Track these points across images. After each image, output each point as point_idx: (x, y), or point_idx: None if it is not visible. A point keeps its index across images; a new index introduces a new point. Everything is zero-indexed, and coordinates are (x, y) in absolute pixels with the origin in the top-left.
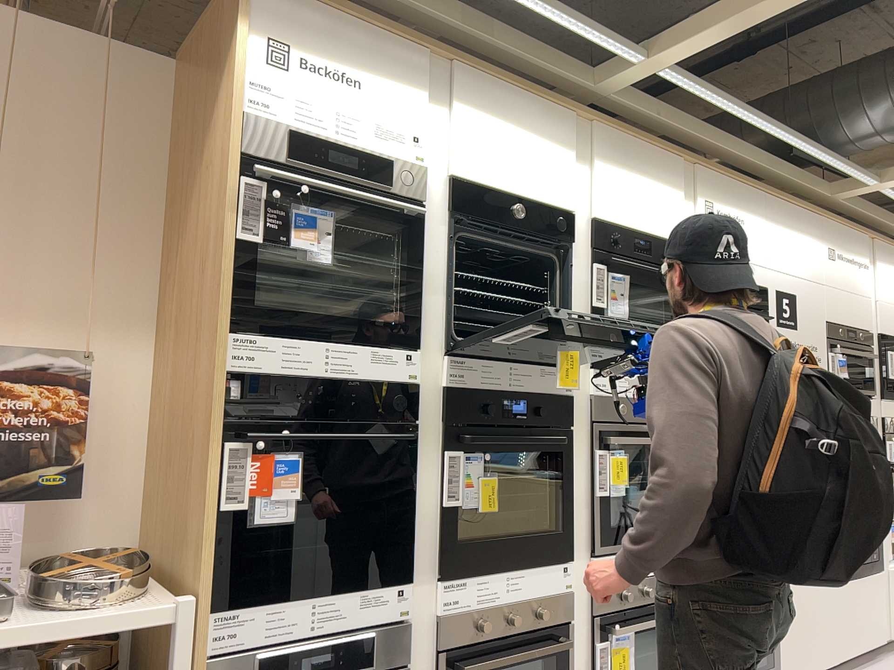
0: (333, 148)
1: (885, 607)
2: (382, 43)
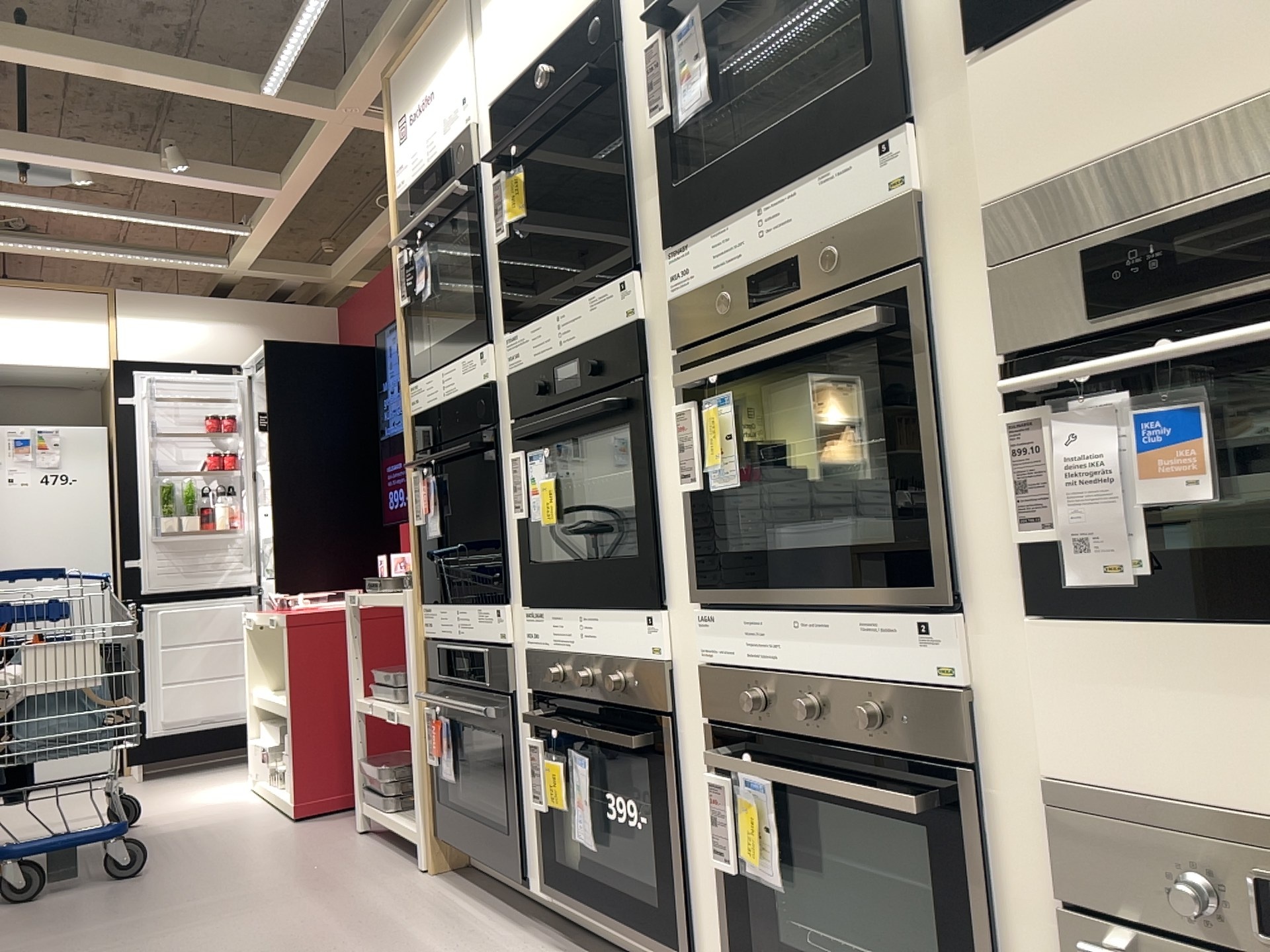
0: (423, 179)
1: None
2: (436, 30)
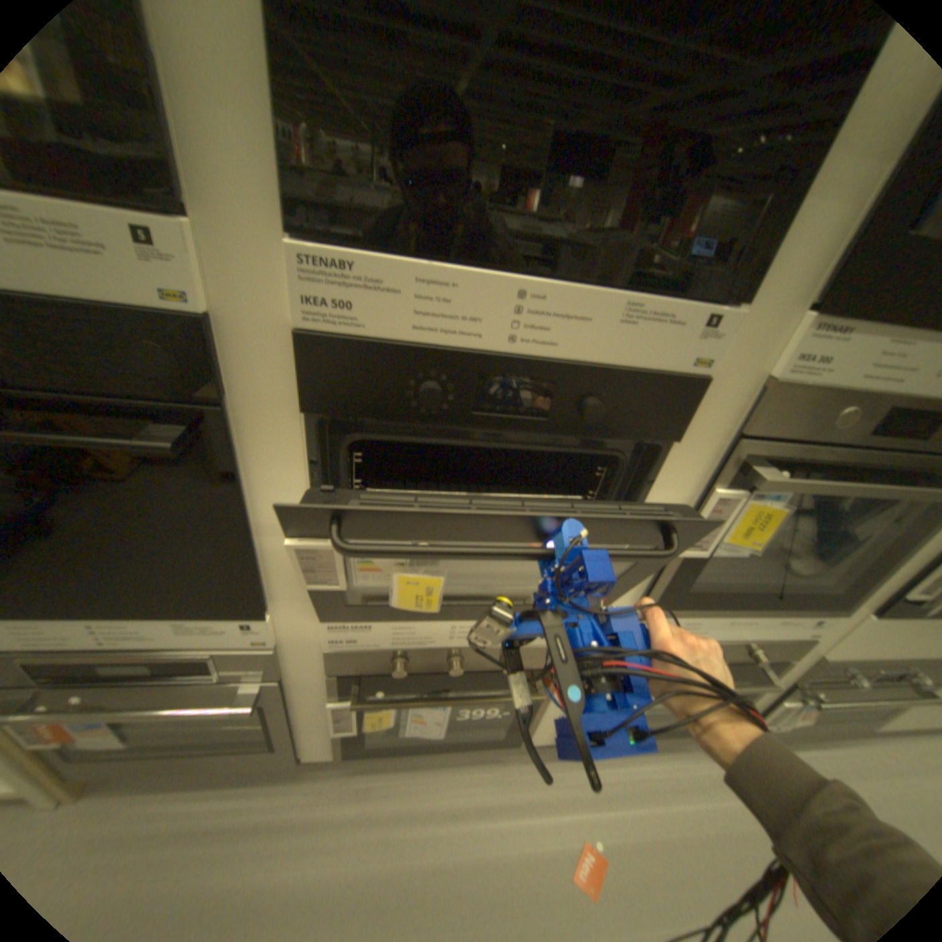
0: None
1: None
2: None
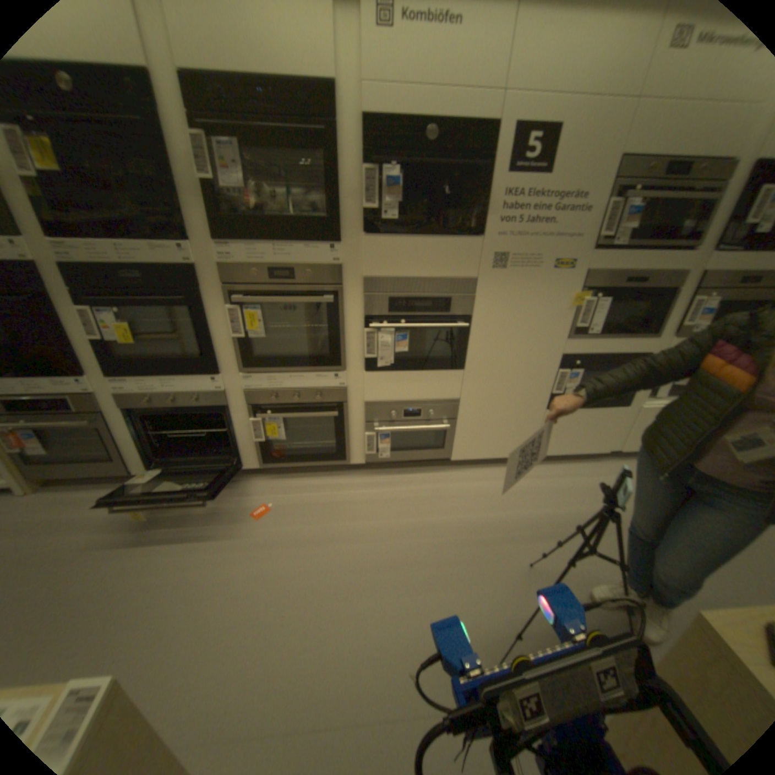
0: None
1: (620, 432)
2: None
